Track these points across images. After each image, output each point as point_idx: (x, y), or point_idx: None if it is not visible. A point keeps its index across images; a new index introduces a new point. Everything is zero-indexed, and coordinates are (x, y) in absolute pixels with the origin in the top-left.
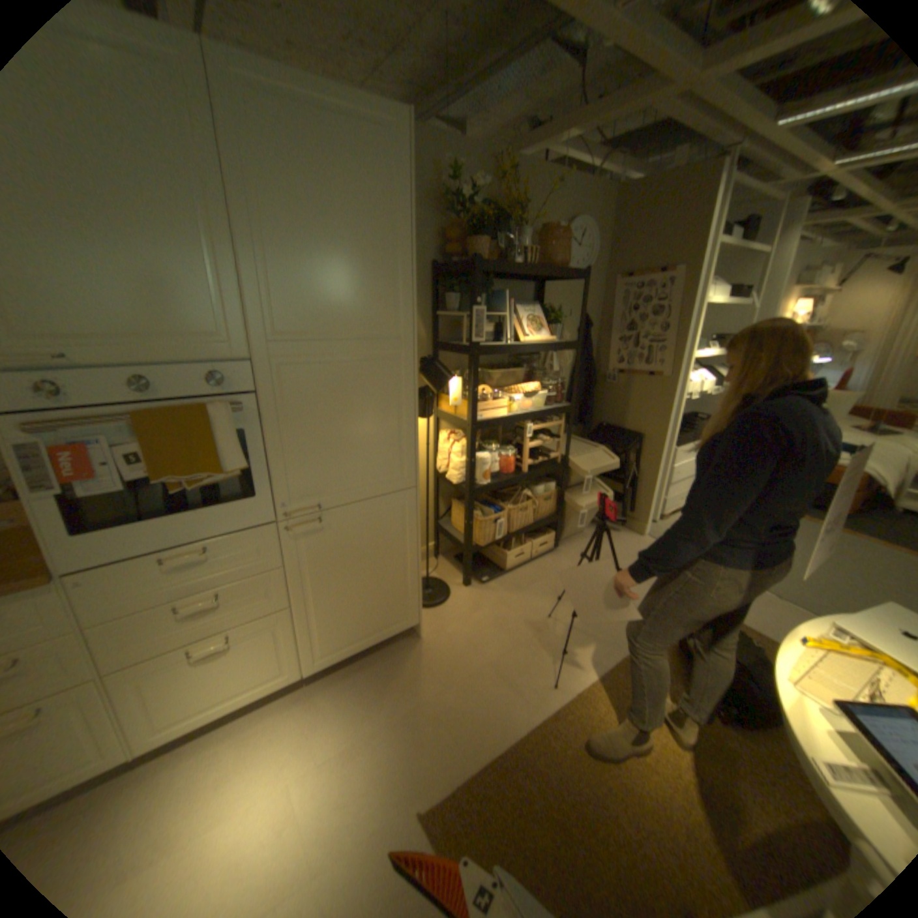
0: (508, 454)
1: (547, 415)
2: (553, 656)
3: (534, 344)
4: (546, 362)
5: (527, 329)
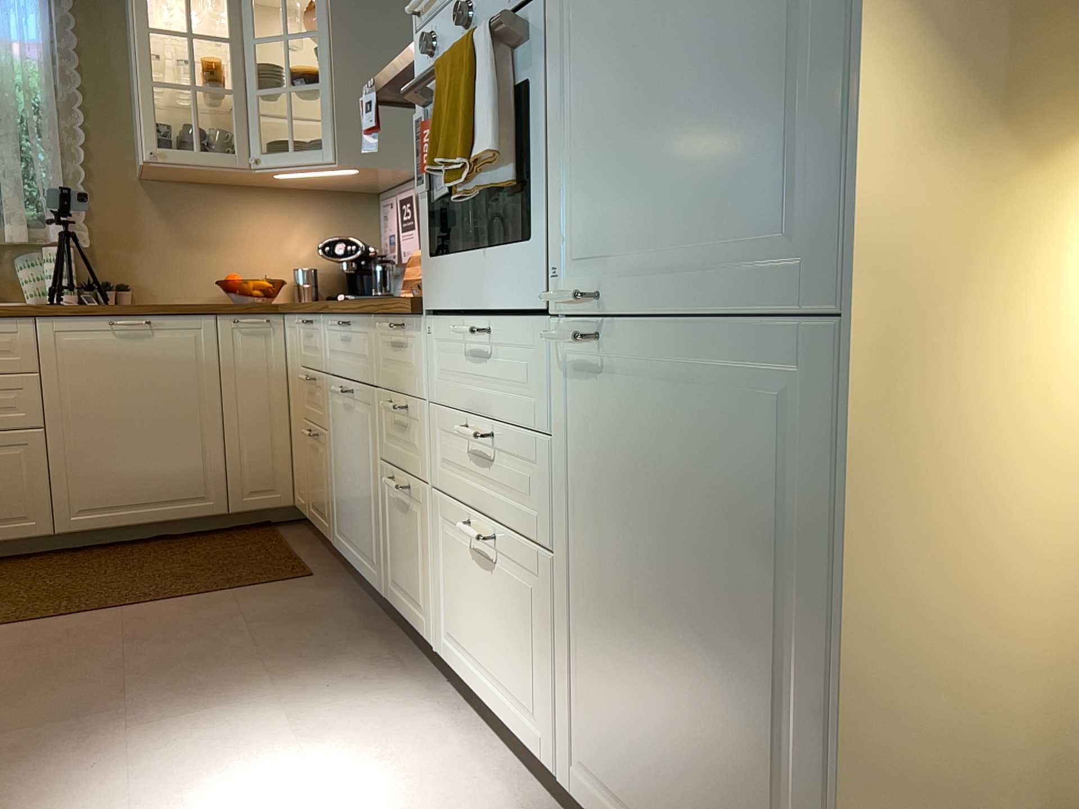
0: None
1: None
2: None
3: None
4: None
5: None
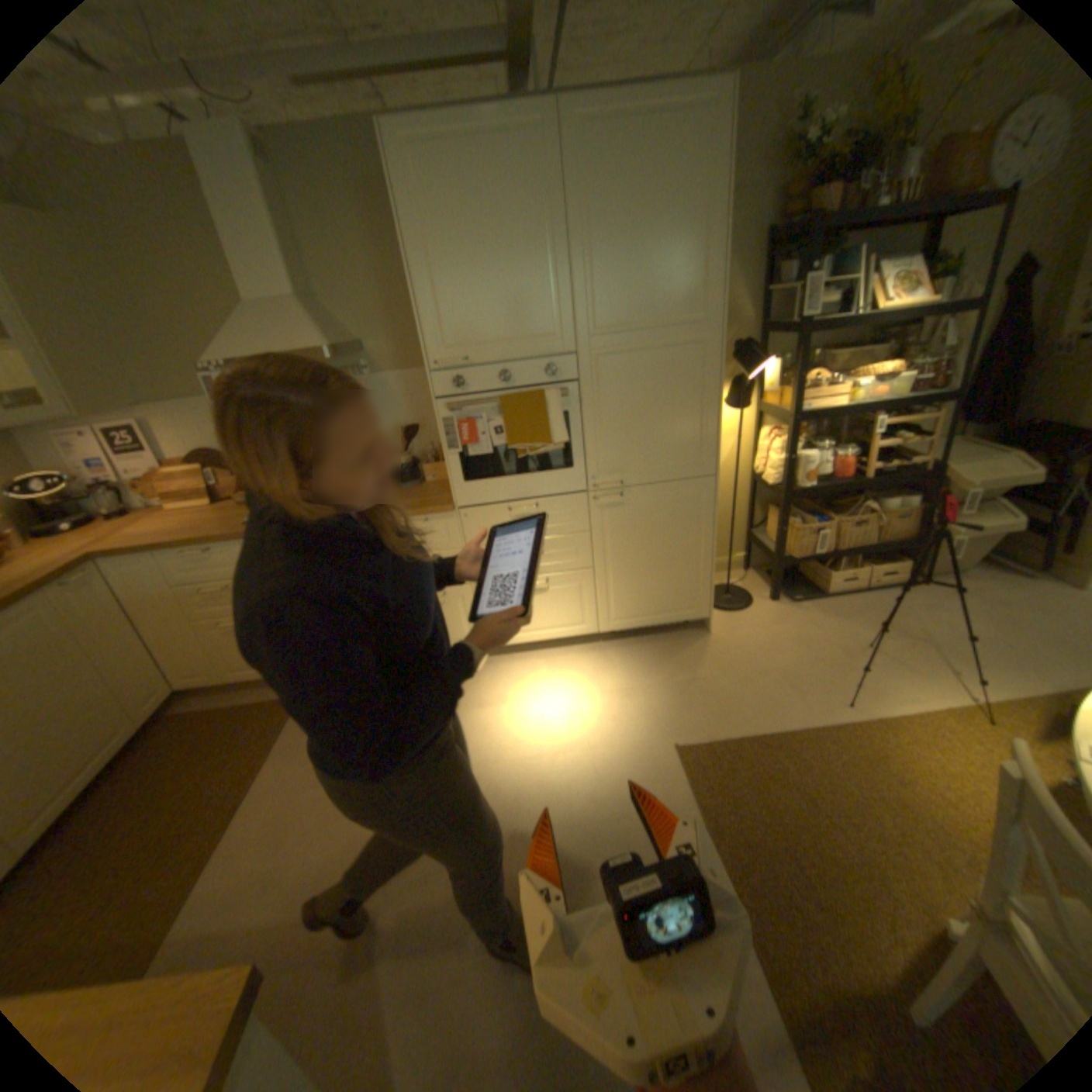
0: (847, 454)
1: (920, 405)
2: (861, 682)
3: (899, 310)
4: (936, 334)
5: (898, 291)
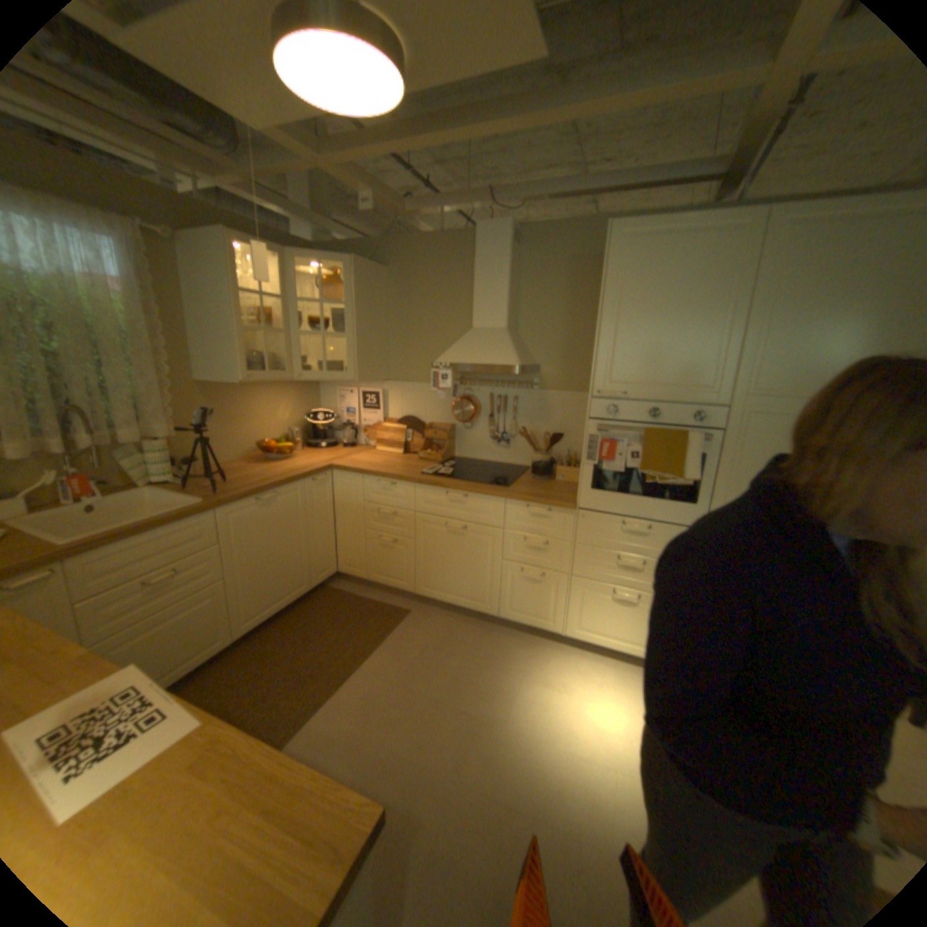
0: None
1: None
2: None
3: None
4: None
5: None
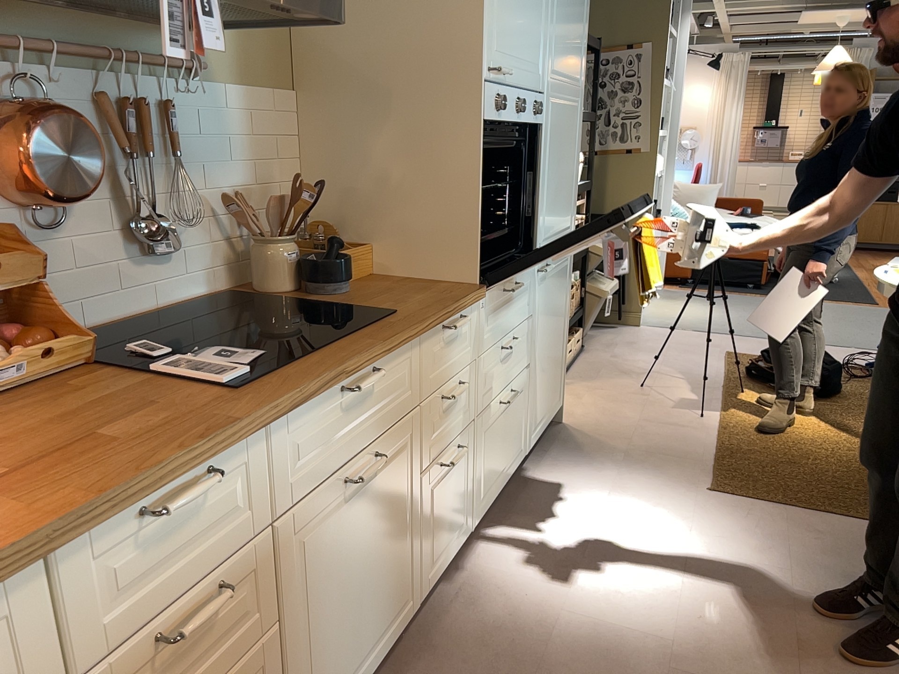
0: None
1: None
2: (675, 403)
3: None
4: None
5: None
